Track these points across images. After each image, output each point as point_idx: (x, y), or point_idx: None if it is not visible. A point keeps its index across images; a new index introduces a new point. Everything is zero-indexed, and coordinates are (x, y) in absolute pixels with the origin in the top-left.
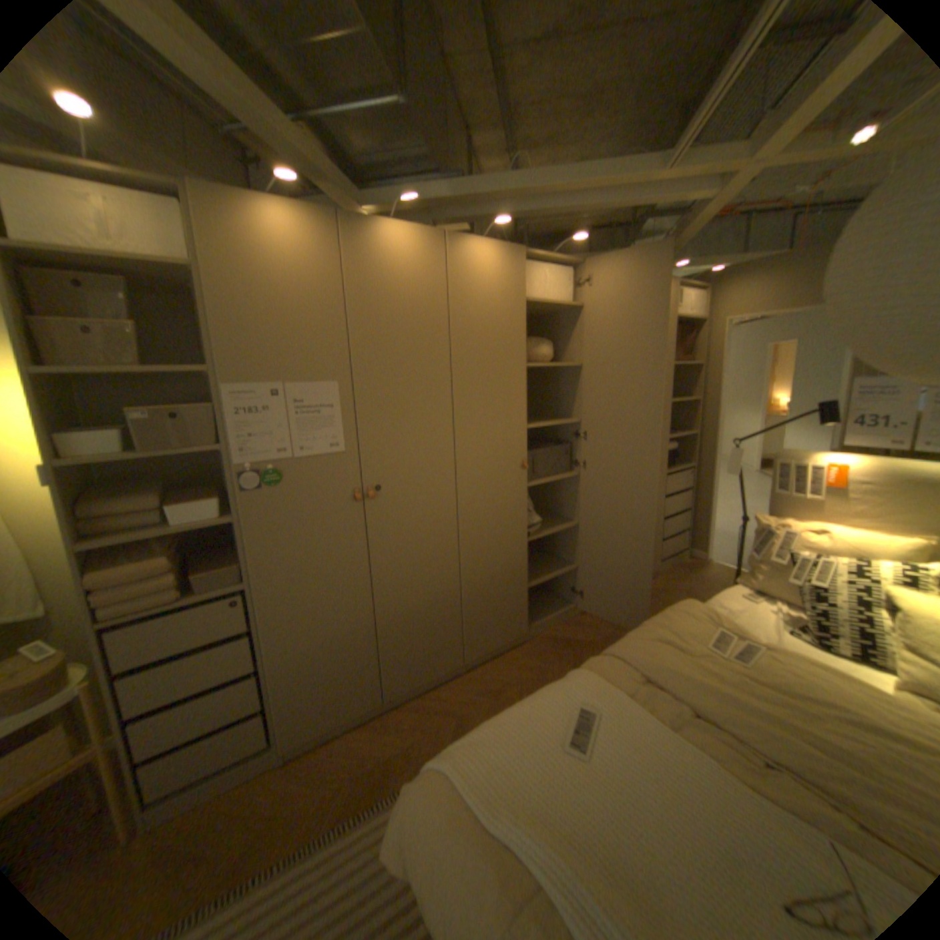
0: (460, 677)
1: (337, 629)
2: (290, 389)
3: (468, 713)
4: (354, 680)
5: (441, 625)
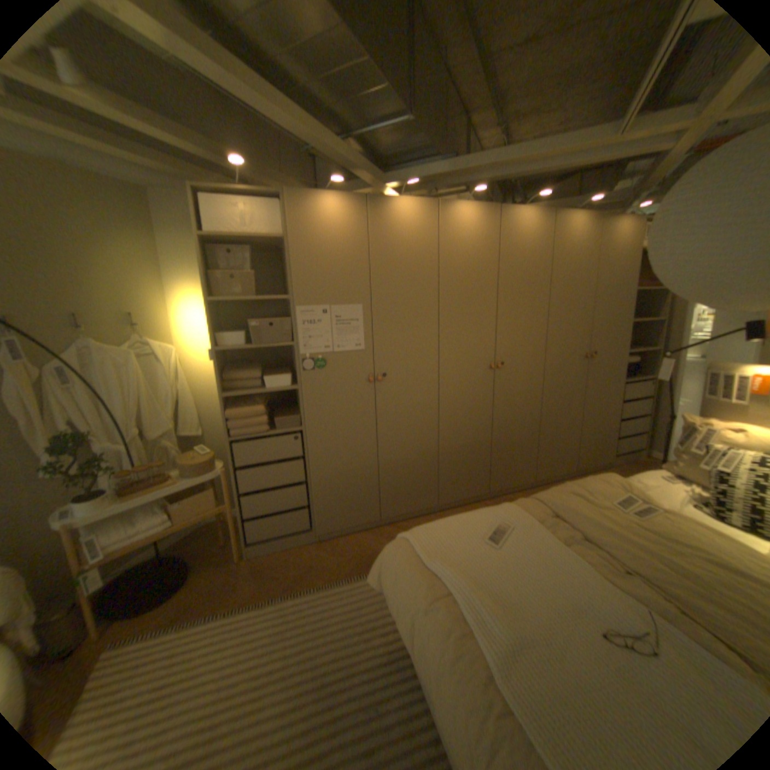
0: (434, 514)
1: (354, 464)
2: (333, 309)
3: None
4: (363, 499)
5: (423, 474)
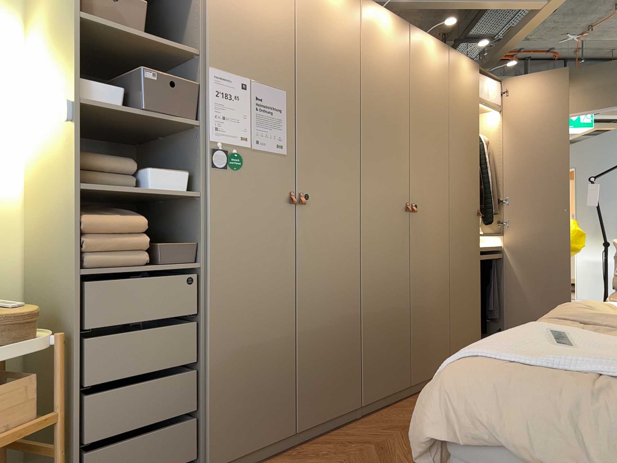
0: (358, 421)
1: (267, 333)
2: (254, 86)
3: (384, 441)
4: (275, 397)
5: (346, 355)
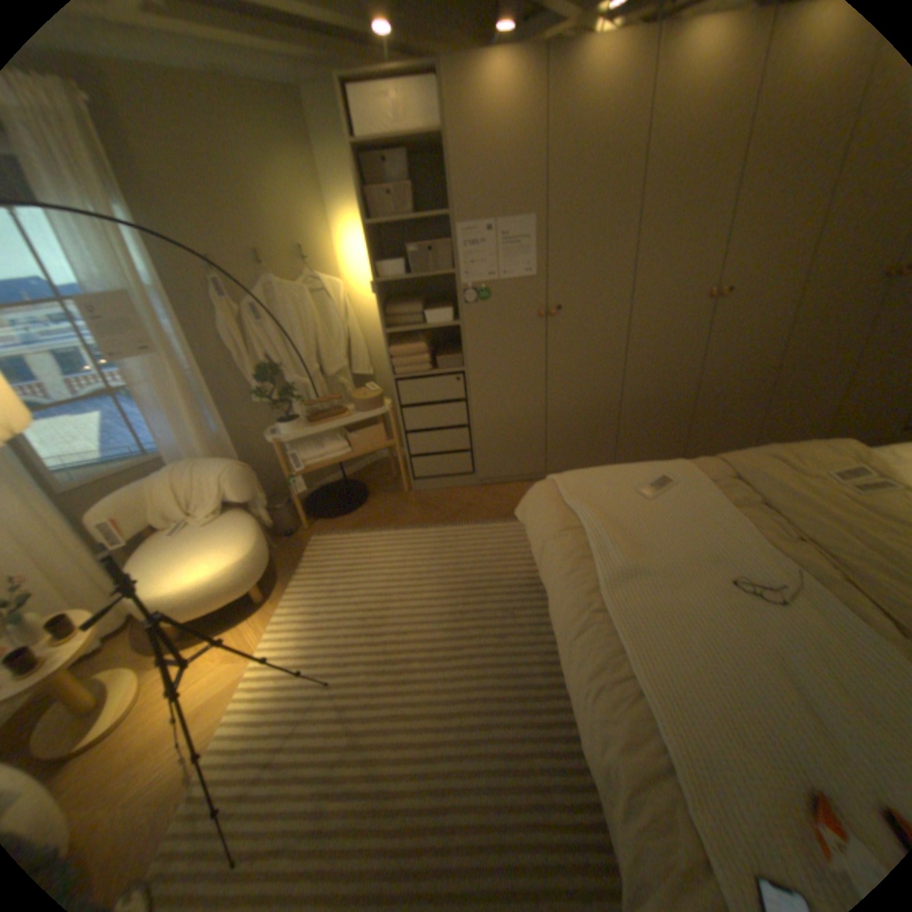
0: None
1: (518, 411)
2: (498, 224)
3: None
4: (526, 449)
5: (598, 429)
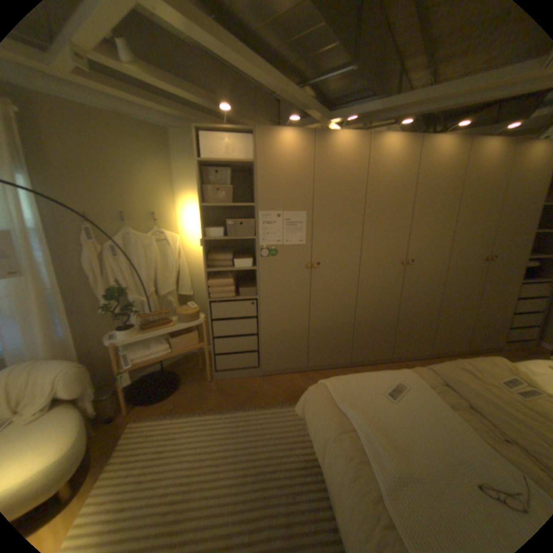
0: (348, 368)
1: (292, 325)
2: (285, 214)
3: None
4: (296, 351)
5: (342, 339)
